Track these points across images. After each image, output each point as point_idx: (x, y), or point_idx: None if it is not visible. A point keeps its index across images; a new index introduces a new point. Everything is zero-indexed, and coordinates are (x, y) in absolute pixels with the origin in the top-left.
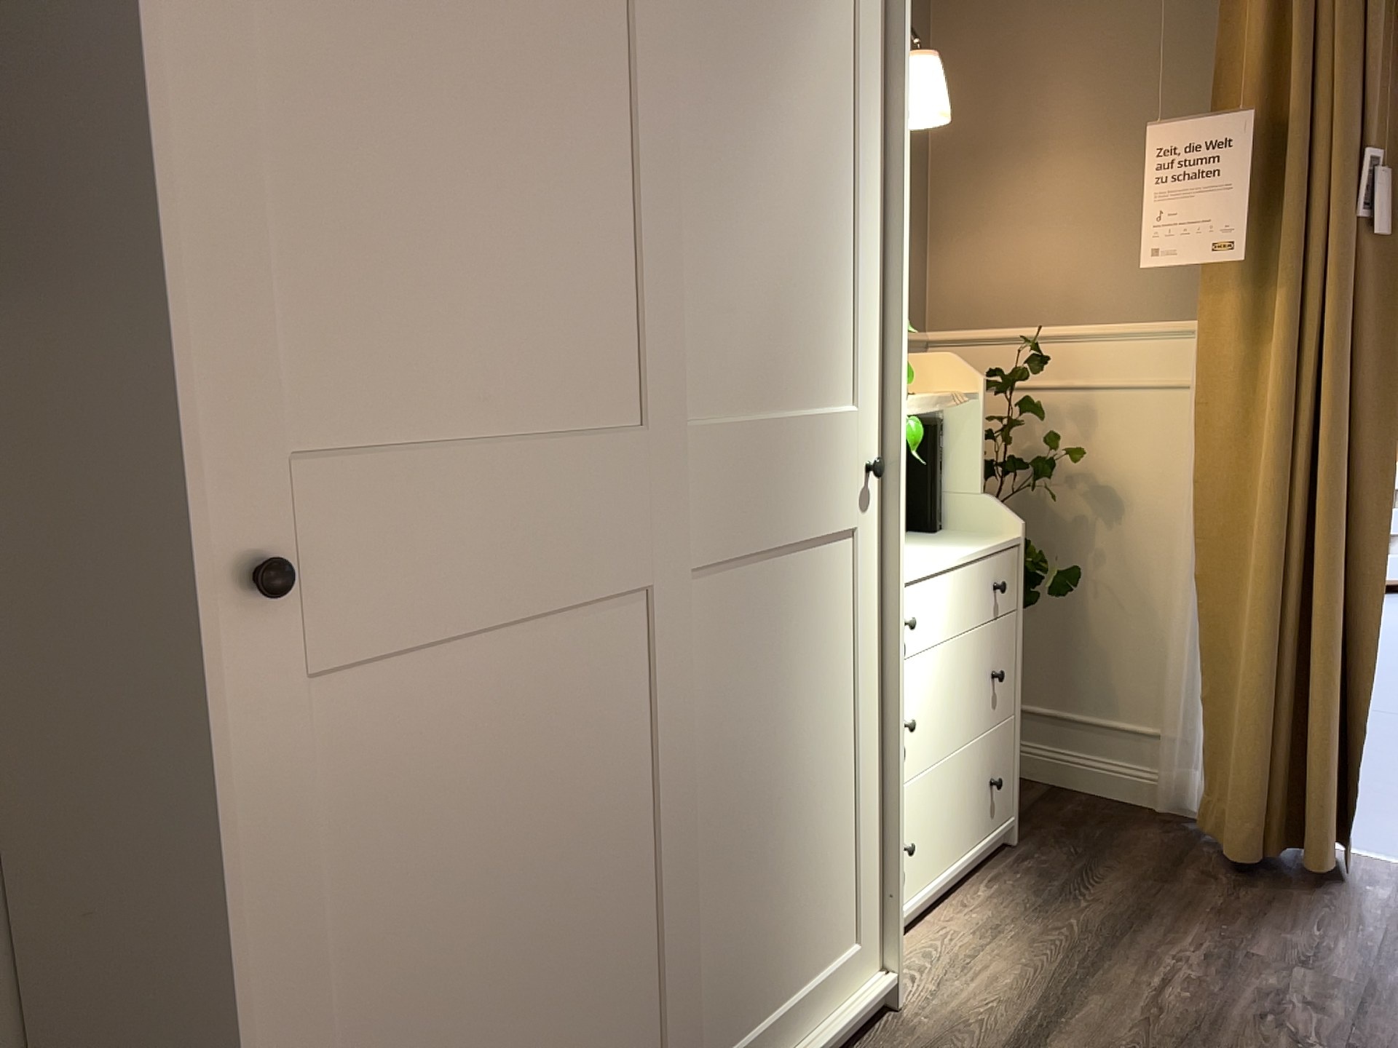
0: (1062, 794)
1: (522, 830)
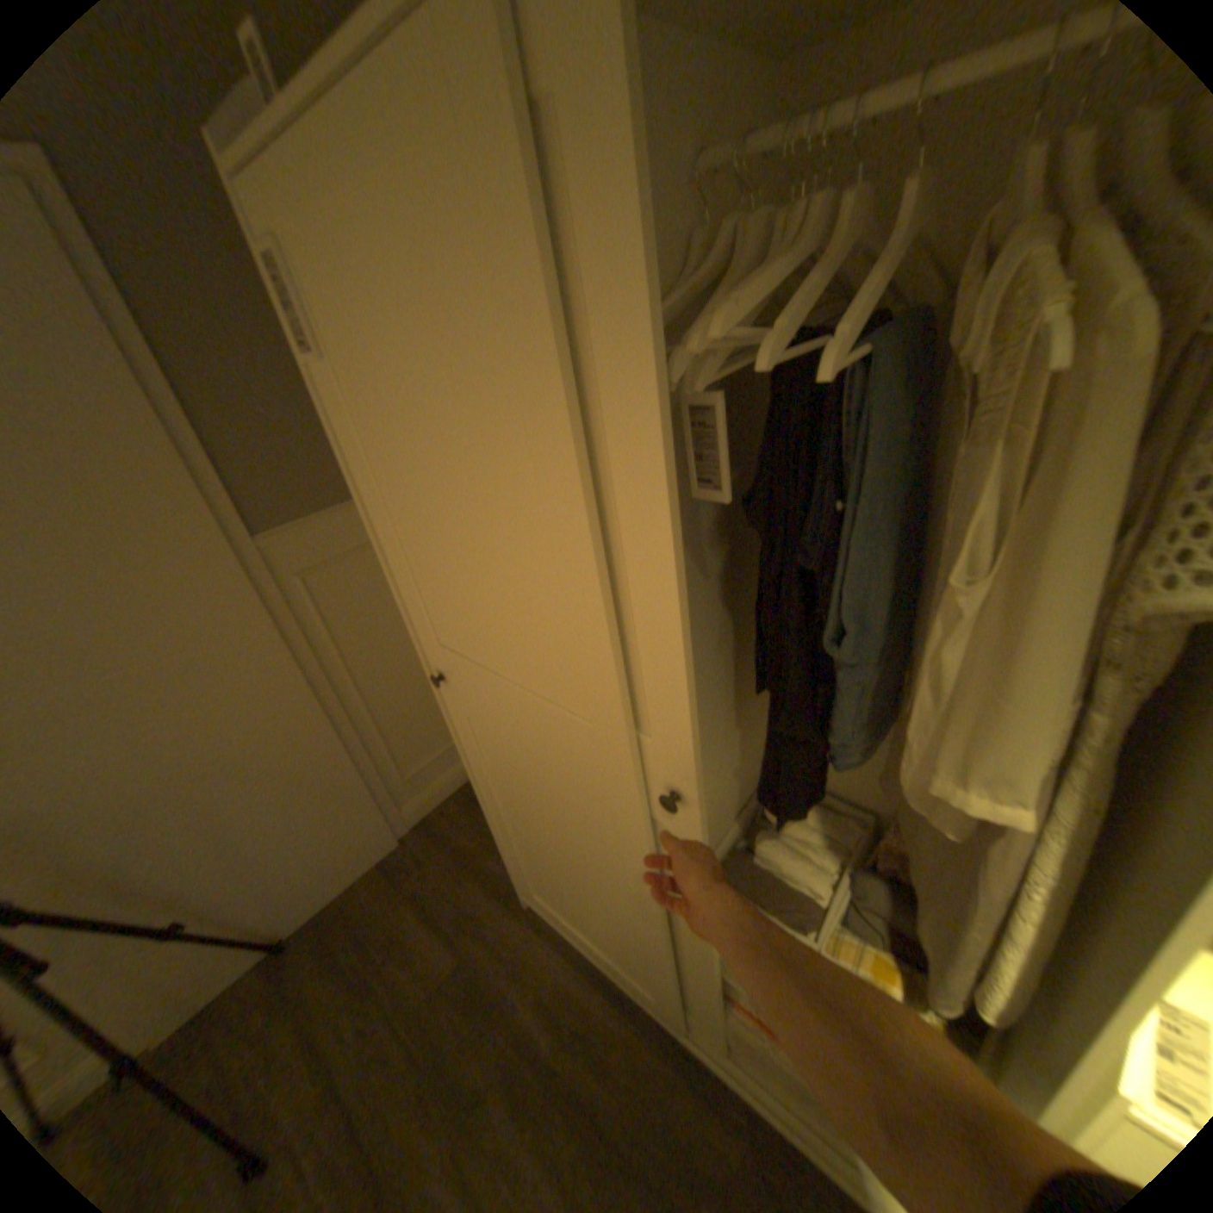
0: None
1: (549, 827)
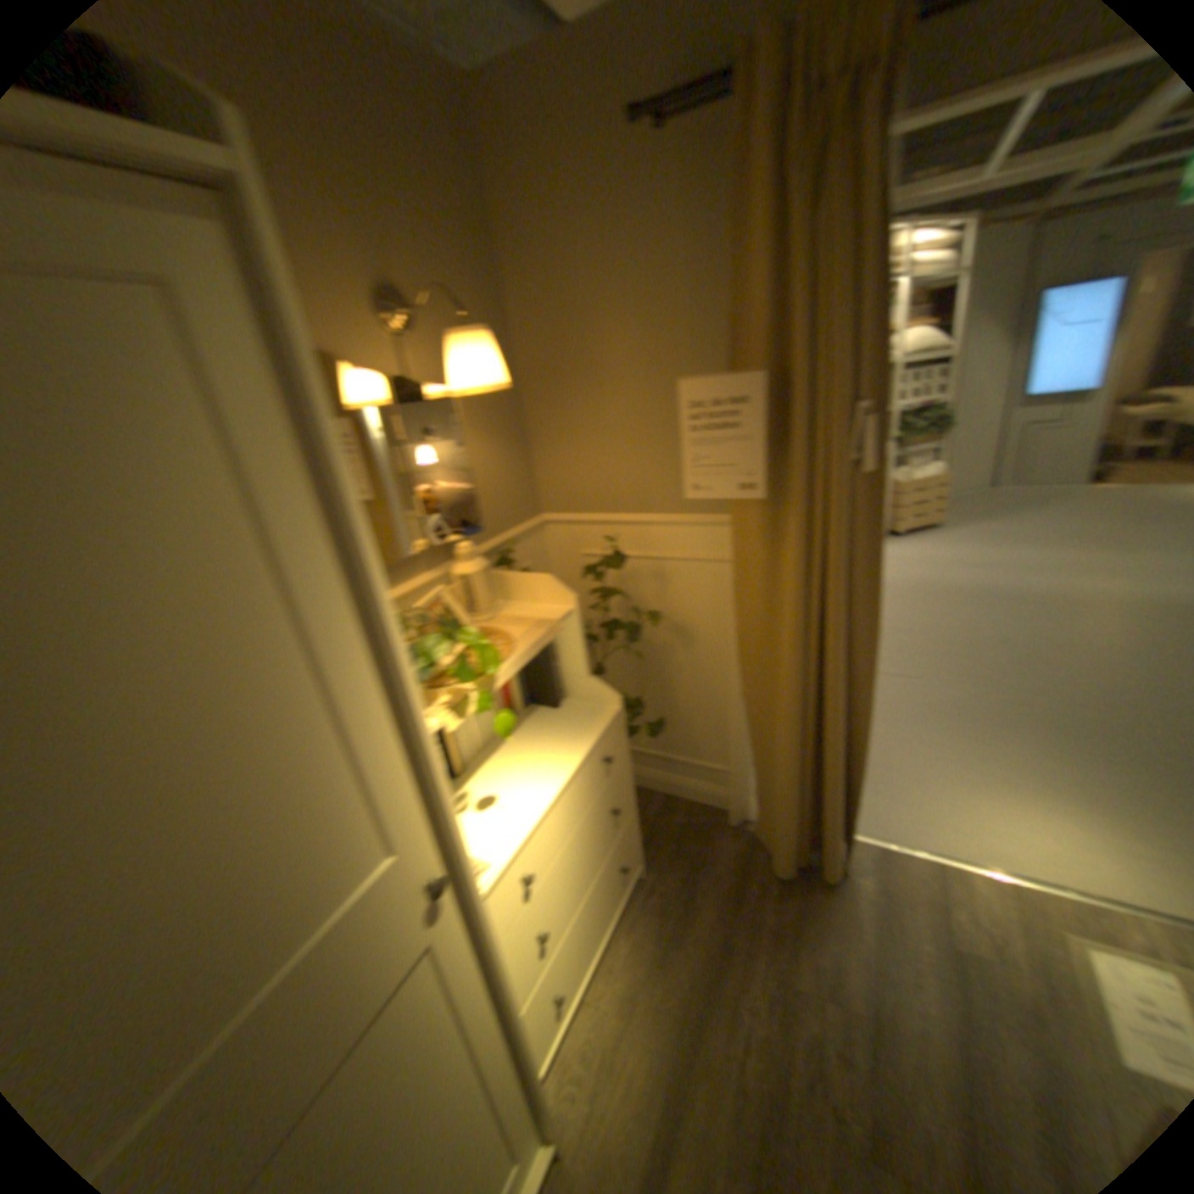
0: (678, 809)
1: None
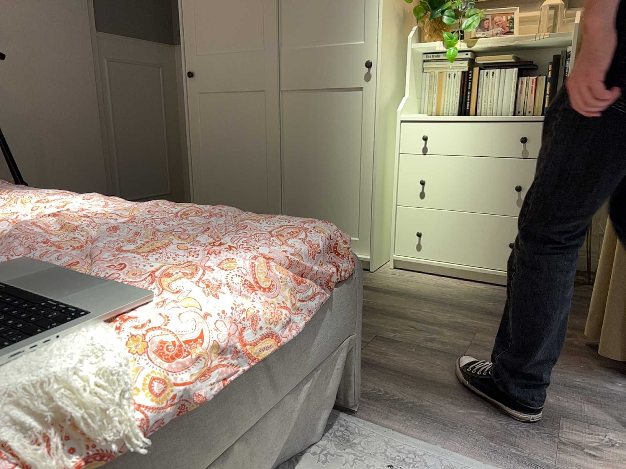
0: None
1: (231, 138)
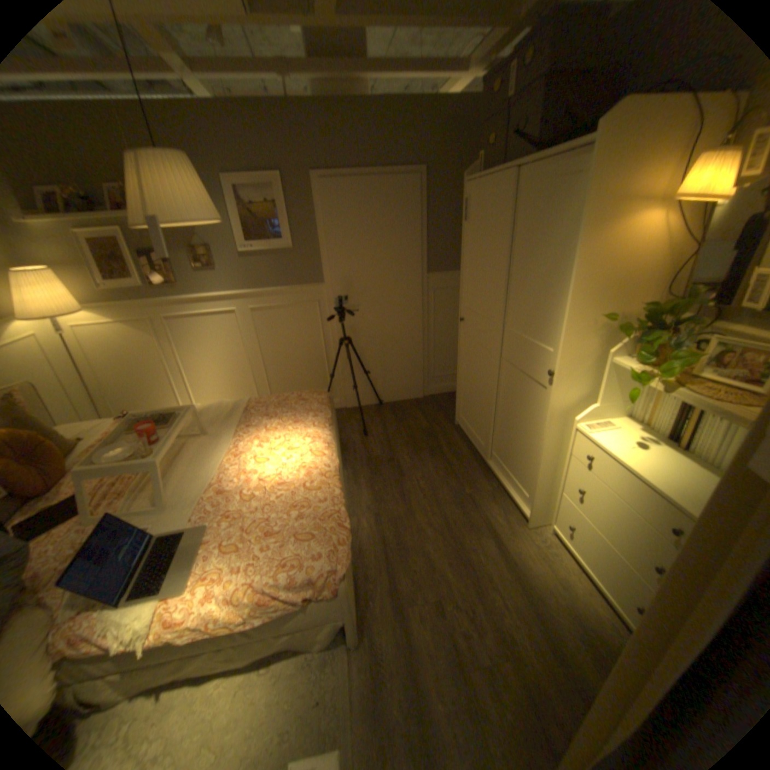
0: None
1: (474, 373)
